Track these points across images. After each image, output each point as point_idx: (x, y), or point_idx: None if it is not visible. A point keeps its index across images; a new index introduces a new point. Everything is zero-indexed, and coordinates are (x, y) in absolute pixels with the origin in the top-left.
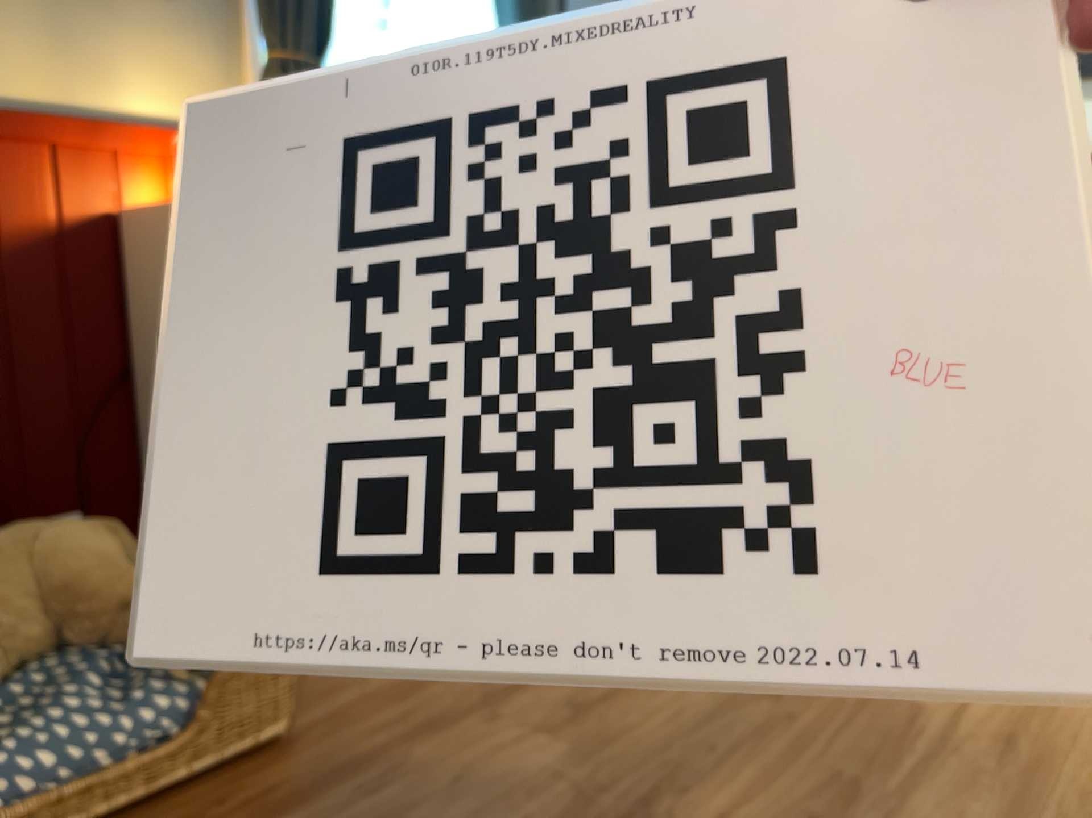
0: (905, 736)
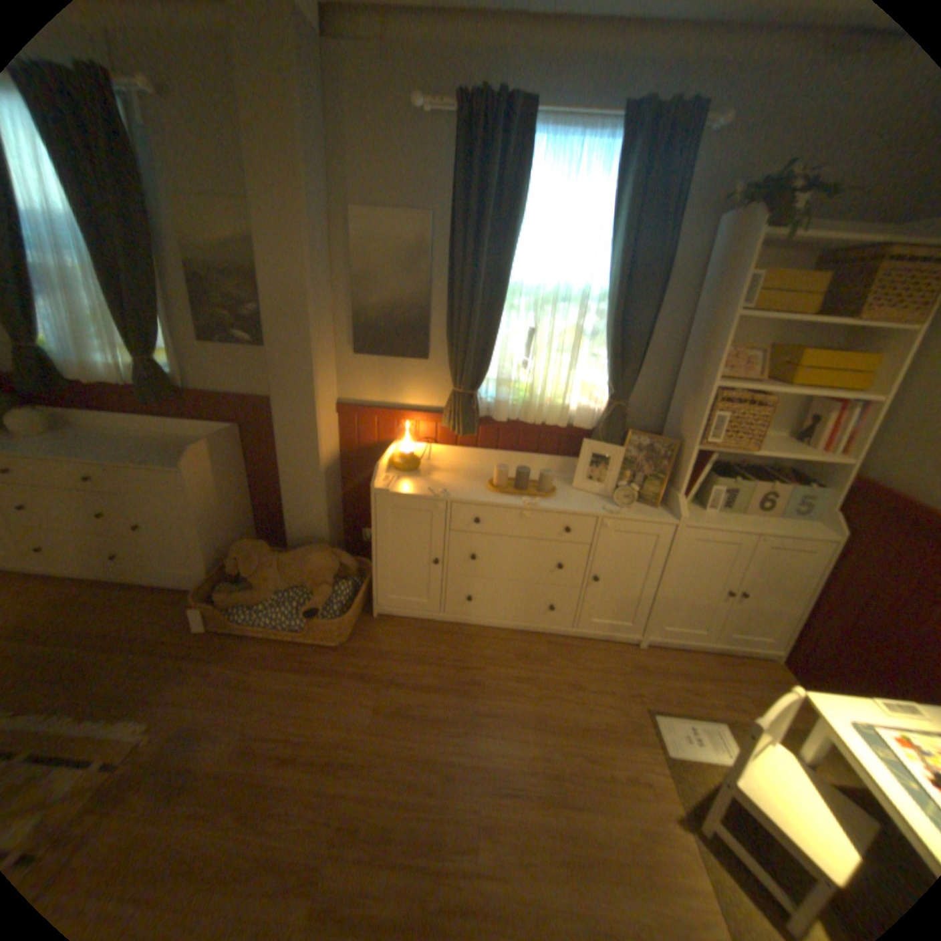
0: (443, 853)
